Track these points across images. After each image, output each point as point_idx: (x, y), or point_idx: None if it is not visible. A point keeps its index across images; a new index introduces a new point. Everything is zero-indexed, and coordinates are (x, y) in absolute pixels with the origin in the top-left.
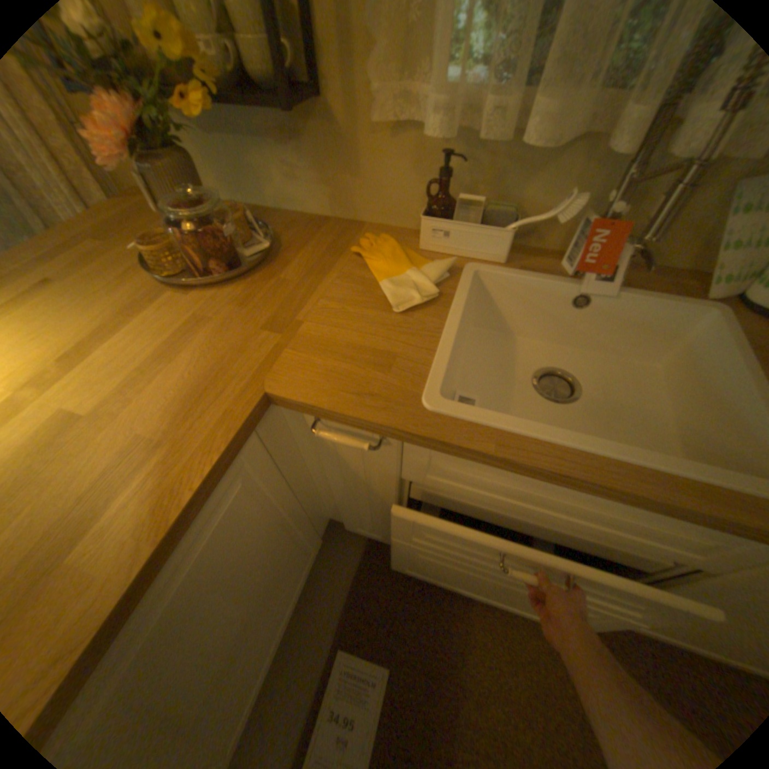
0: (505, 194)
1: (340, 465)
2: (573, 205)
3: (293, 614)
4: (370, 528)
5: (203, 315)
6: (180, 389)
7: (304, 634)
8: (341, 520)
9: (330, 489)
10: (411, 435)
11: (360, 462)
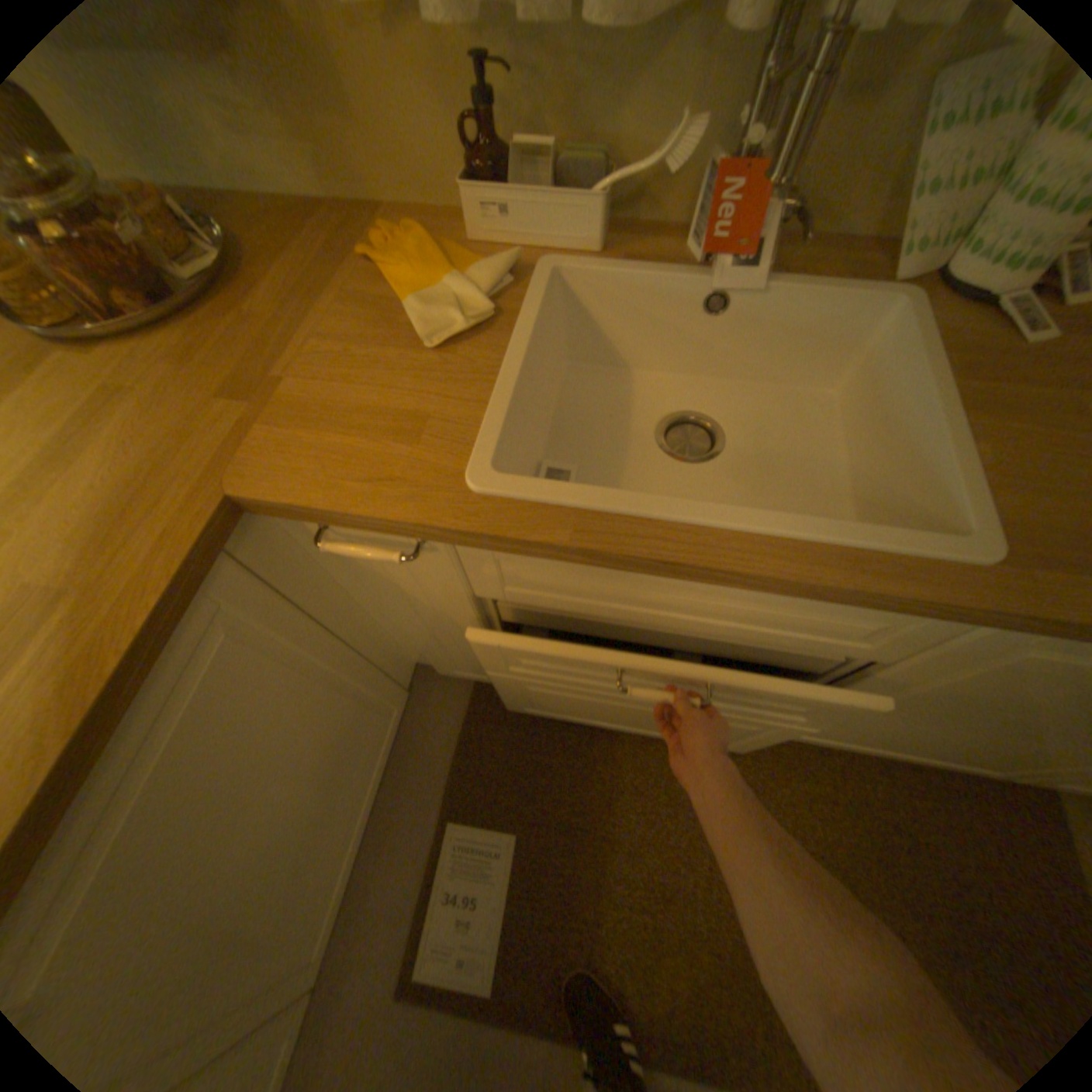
0: (590, 130)
1: (389, 588)
2: (687, 137)
3: (382, 789)
4: (468, 668)
5: (120, 383)
6: (90, 505)
7: (400, 810)
8: (431, 663)
9: (397, 624)
10: (452, 532)
11: (412, 580)
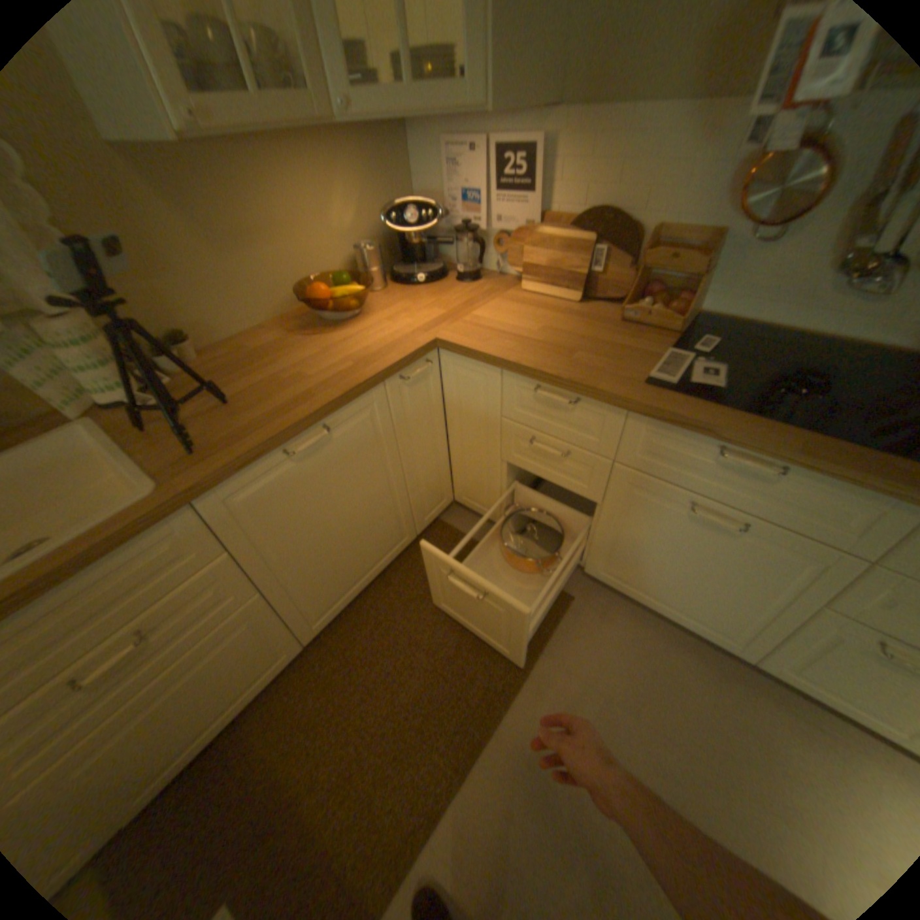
0: None
1: None
2: None
3: None
4: None
5: None
6: None
7: None
8: None
9: None
10: None
11: None
